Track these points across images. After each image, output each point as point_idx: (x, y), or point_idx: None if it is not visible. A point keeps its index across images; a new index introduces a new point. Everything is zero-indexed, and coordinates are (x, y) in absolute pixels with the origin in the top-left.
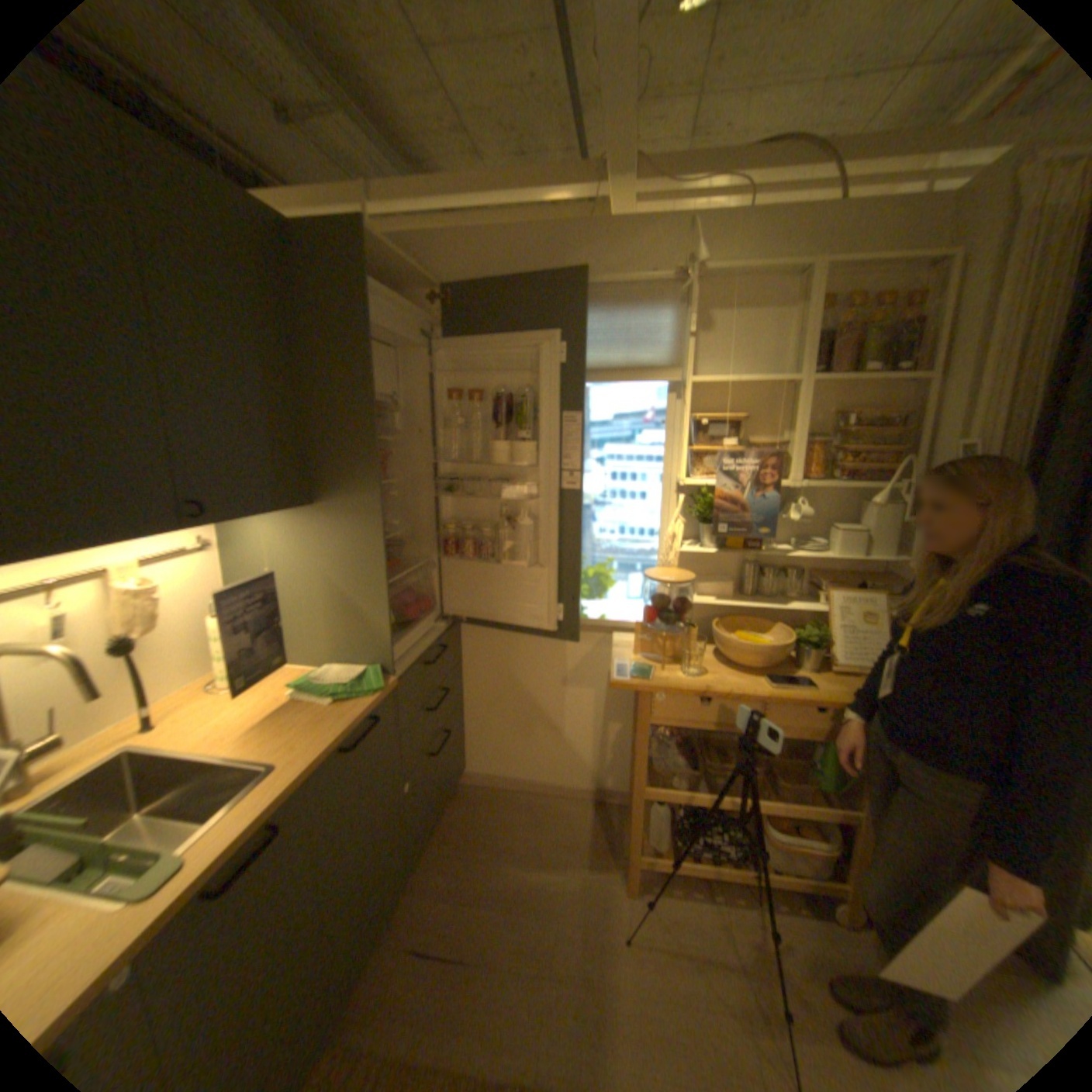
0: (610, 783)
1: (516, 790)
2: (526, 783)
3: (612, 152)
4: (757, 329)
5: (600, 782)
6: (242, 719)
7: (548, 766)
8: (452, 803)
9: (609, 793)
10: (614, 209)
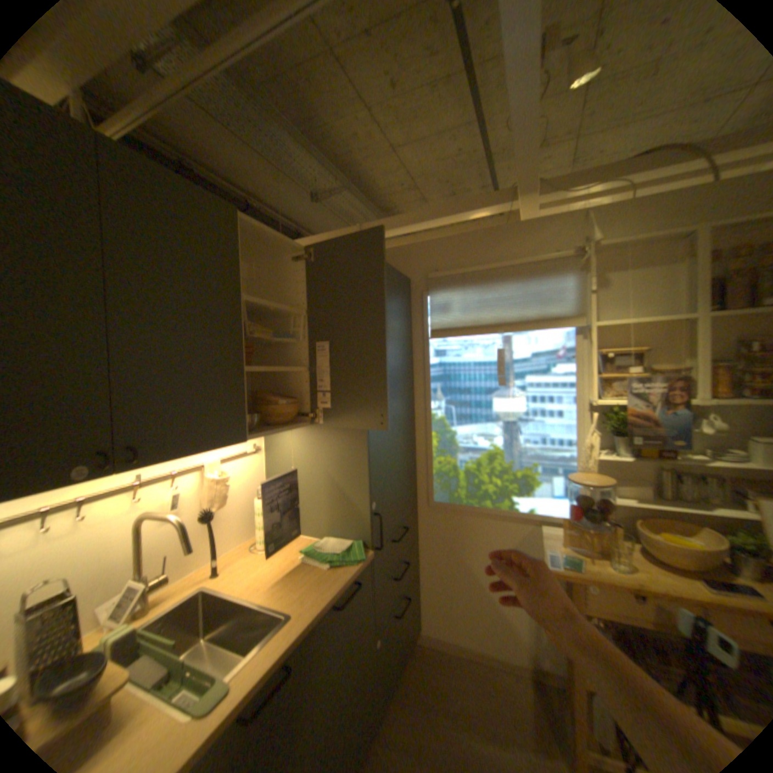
0: (547, 664)
1: (462, 657)
2: (471, 652)
3: (521, 181)
4: (648, 282)
5: (538, 662)
6: (270, 575)
7: (489, 640)
8: (410, 661)
9: (547, 674)
10: (522, 216)
